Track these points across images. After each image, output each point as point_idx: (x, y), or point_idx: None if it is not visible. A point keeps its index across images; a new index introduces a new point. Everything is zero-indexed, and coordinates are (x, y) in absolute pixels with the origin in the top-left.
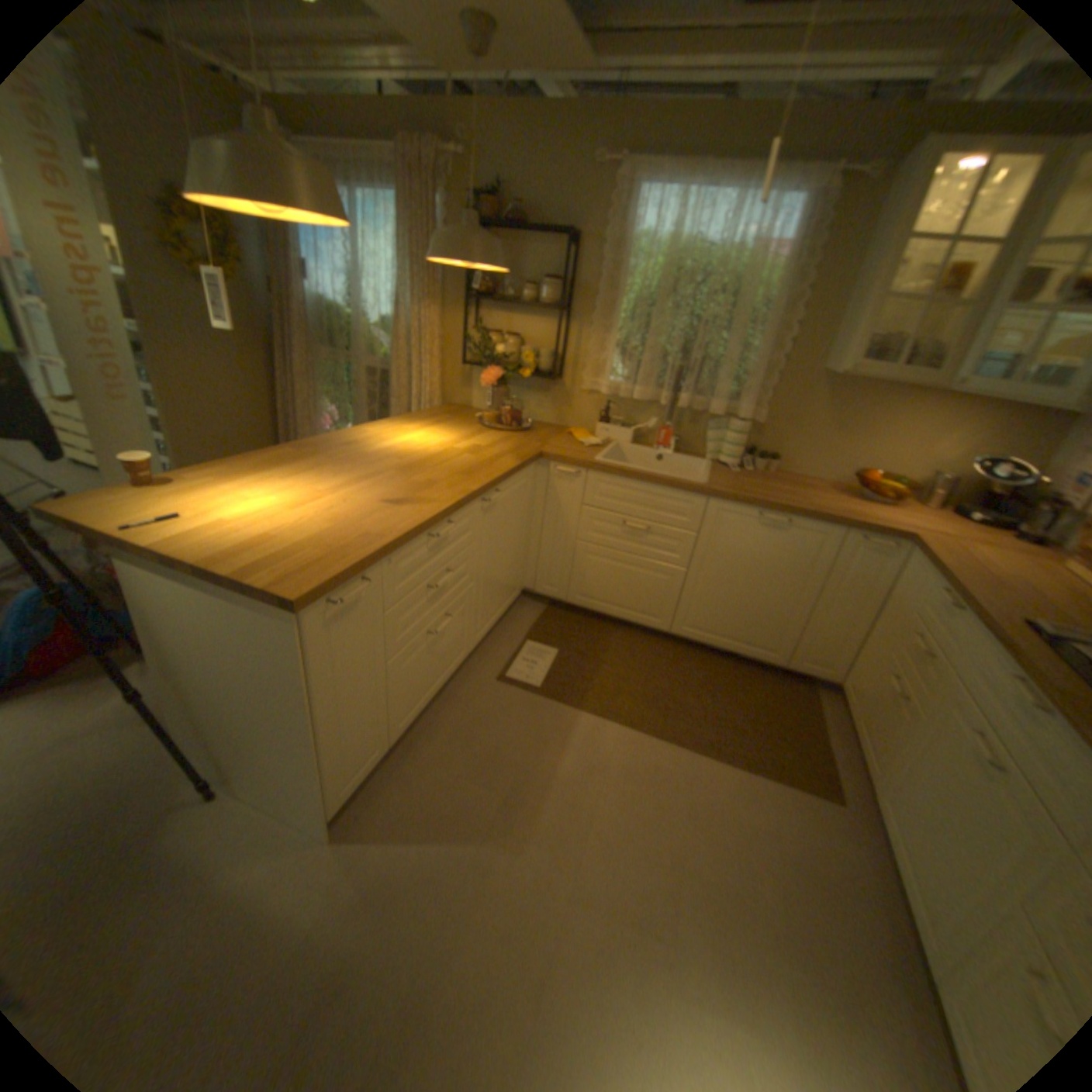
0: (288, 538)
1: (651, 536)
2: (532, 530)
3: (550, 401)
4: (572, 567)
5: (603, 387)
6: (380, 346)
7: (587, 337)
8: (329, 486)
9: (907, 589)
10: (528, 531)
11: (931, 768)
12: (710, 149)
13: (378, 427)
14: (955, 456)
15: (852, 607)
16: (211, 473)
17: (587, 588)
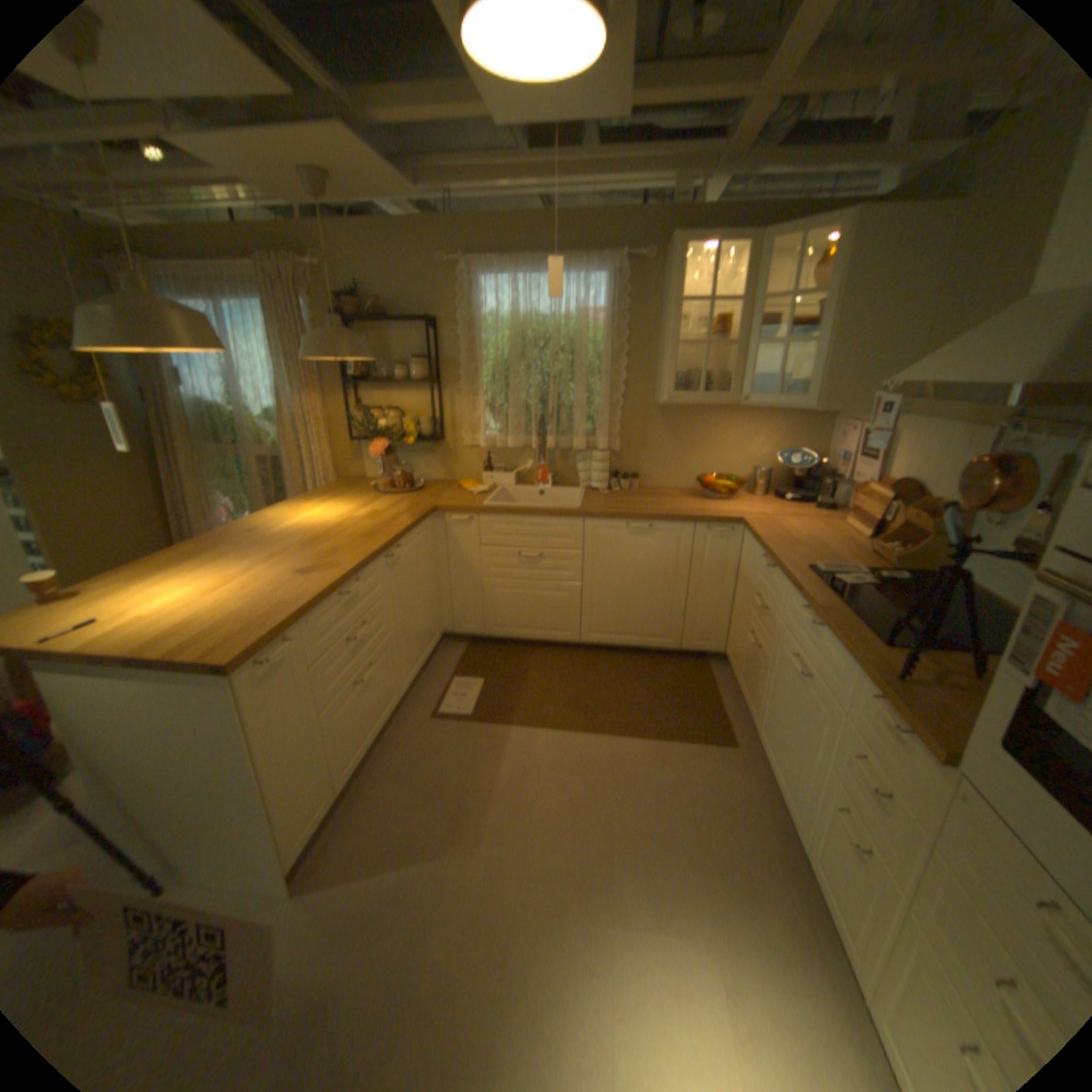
0: (209, 618)
1: (546, 561)
2: (442, 576)
3: (439, 459)
4: (484, 602)
5: (482, 441)
6: (268, 433)
7: (460, 401)
8: (240, 568)
9: (746, 562)
10: (438, 578)
11: (779, 694)
12: (528, 245)
13: (279, 509)
14: (765, 453)
15: (715, 586)
16: (118, 577)
17: (501, 618)
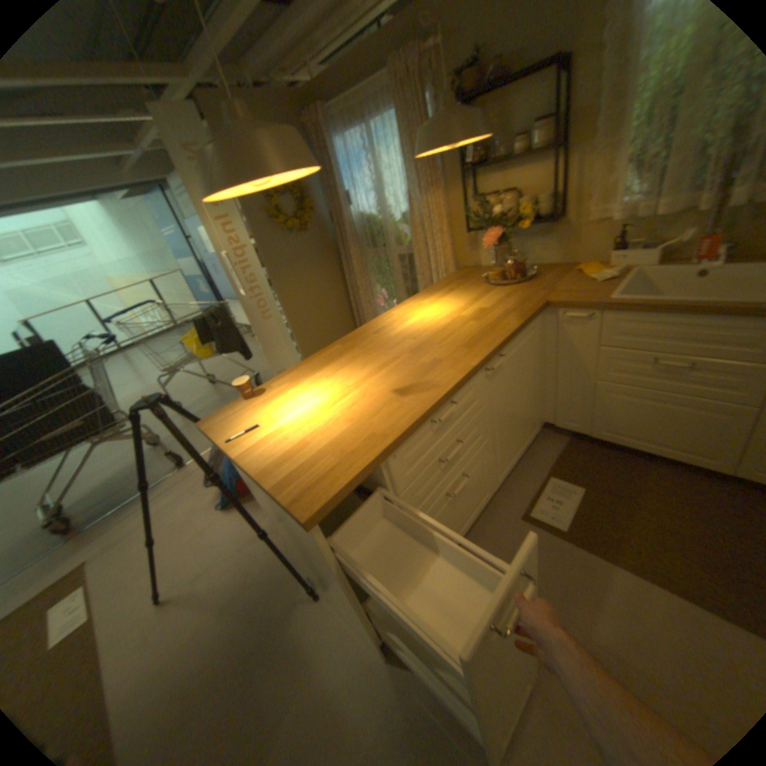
0: (316, 443)
1: (700, 373)
2: (547, 372)
3: (556, 240)
4: (595, 406)
5: (617, 212)
6: (404, 235)
7: (591, 163)
8: (356, 379)
9: None
10: (542, 374)
11: None
12: None
13: (402, 307)
14: None
15: None
16: (286, 378)
17: (615, 425)
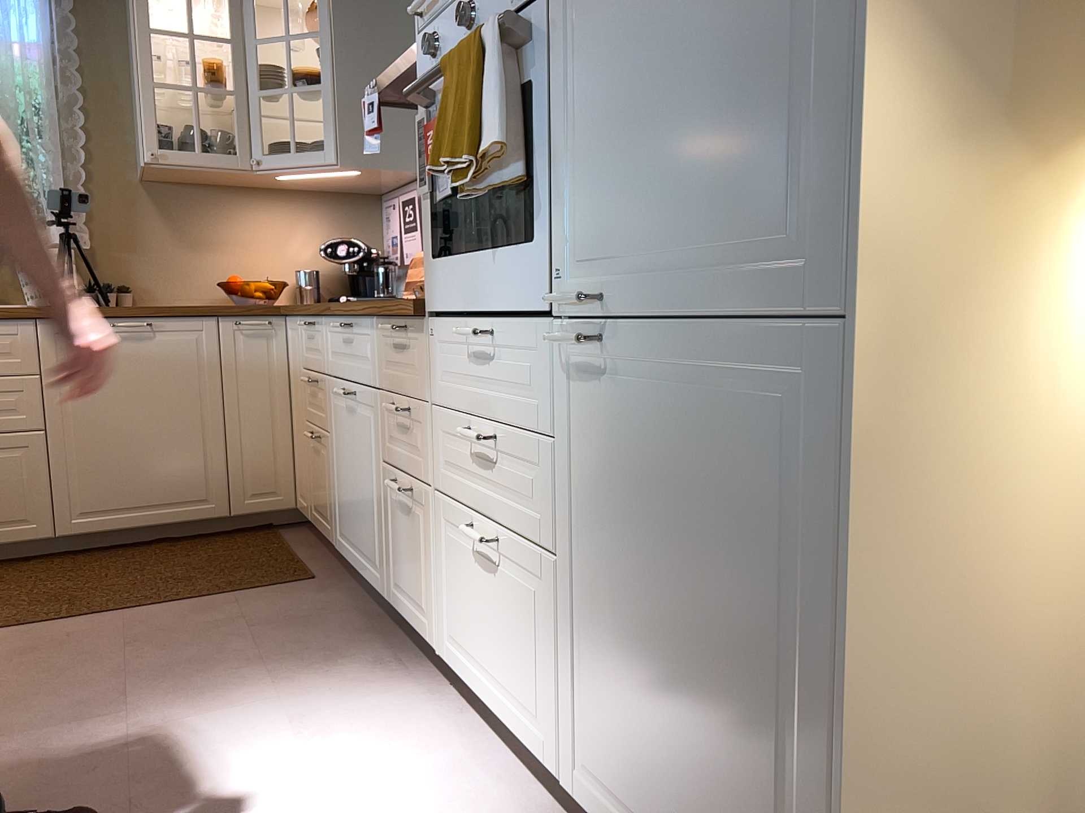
0: None
1: None
2: None
3: None
4: None
5: None
6: None
7: None
8: None
9: (293, 358)
10: None
11: (340, 461)
12: None
13: None
14: (308, 254)
15: (262, 407)
16: None
17: None
